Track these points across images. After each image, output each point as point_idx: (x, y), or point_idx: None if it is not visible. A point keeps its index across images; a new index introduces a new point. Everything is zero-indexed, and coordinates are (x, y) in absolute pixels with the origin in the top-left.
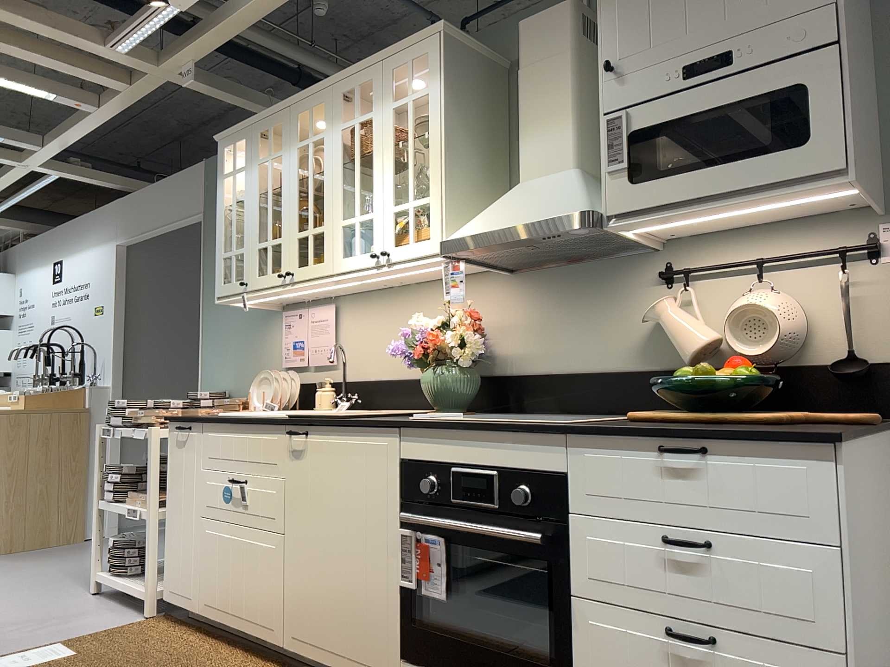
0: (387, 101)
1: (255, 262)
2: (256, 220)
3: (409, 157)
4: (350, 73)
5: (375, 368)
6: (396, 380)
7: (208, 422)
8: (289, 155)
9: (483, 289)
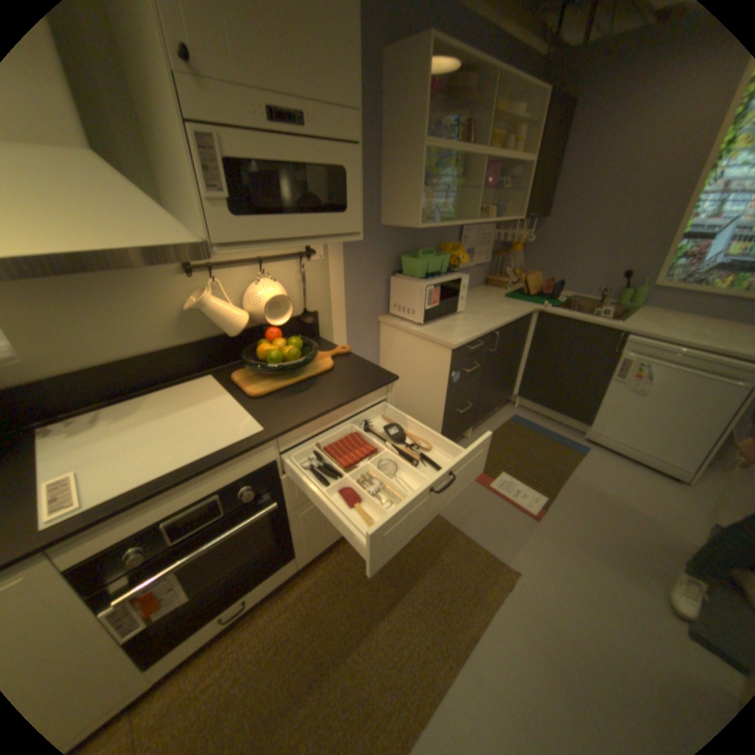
0: None
1: None
2: None
3: None
4: None
5: None
6: None
7: None
8: None
9: None
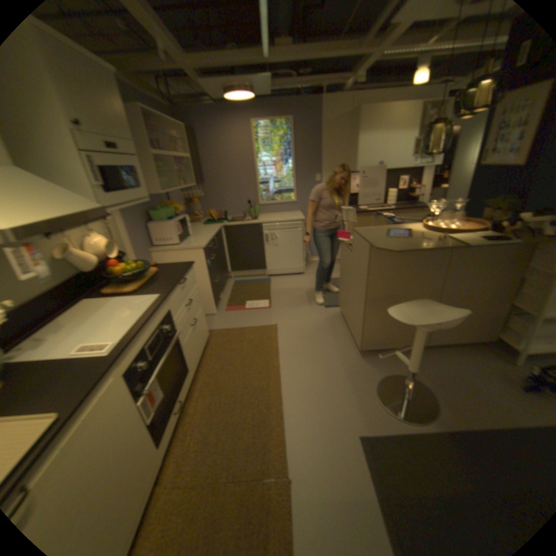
0: None
1: None
2: None
3: None
4: None
5: None
6: None
7: None
8: None
9: None
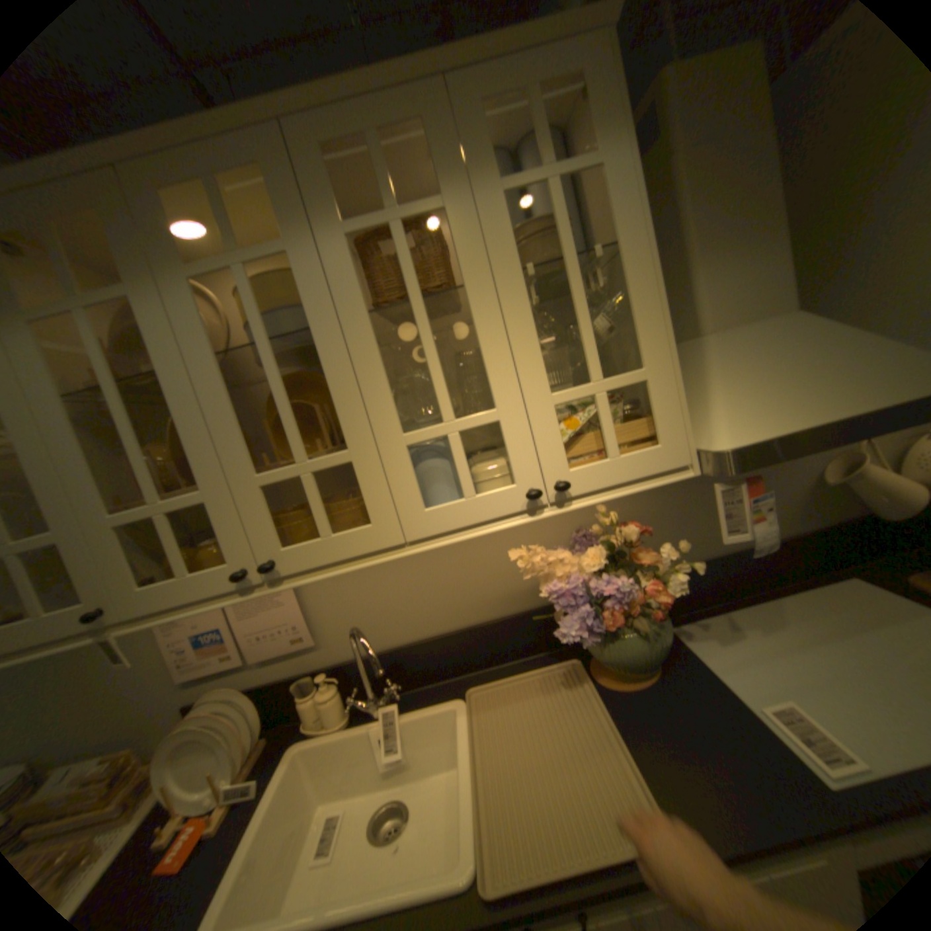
0: (485, 170)
1: (115, 558)
2: (74, 461)
3: (578, 294)
4: (338, 86)
5: (403, 628)
6: (451, 633)
7: None
8: (153, 292)
9: None
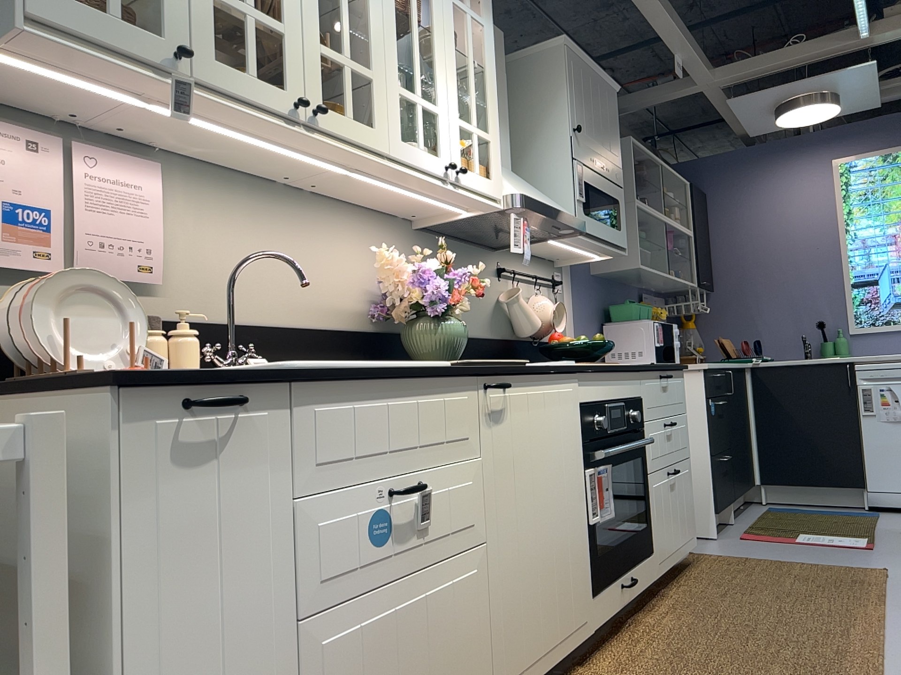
0: None
1: (209, 24)
2: None
3: (472, 77)
4: None
5: (248, 306)
6: (290, 328)
7: (320, 379)
8: None
9: (391, 235)
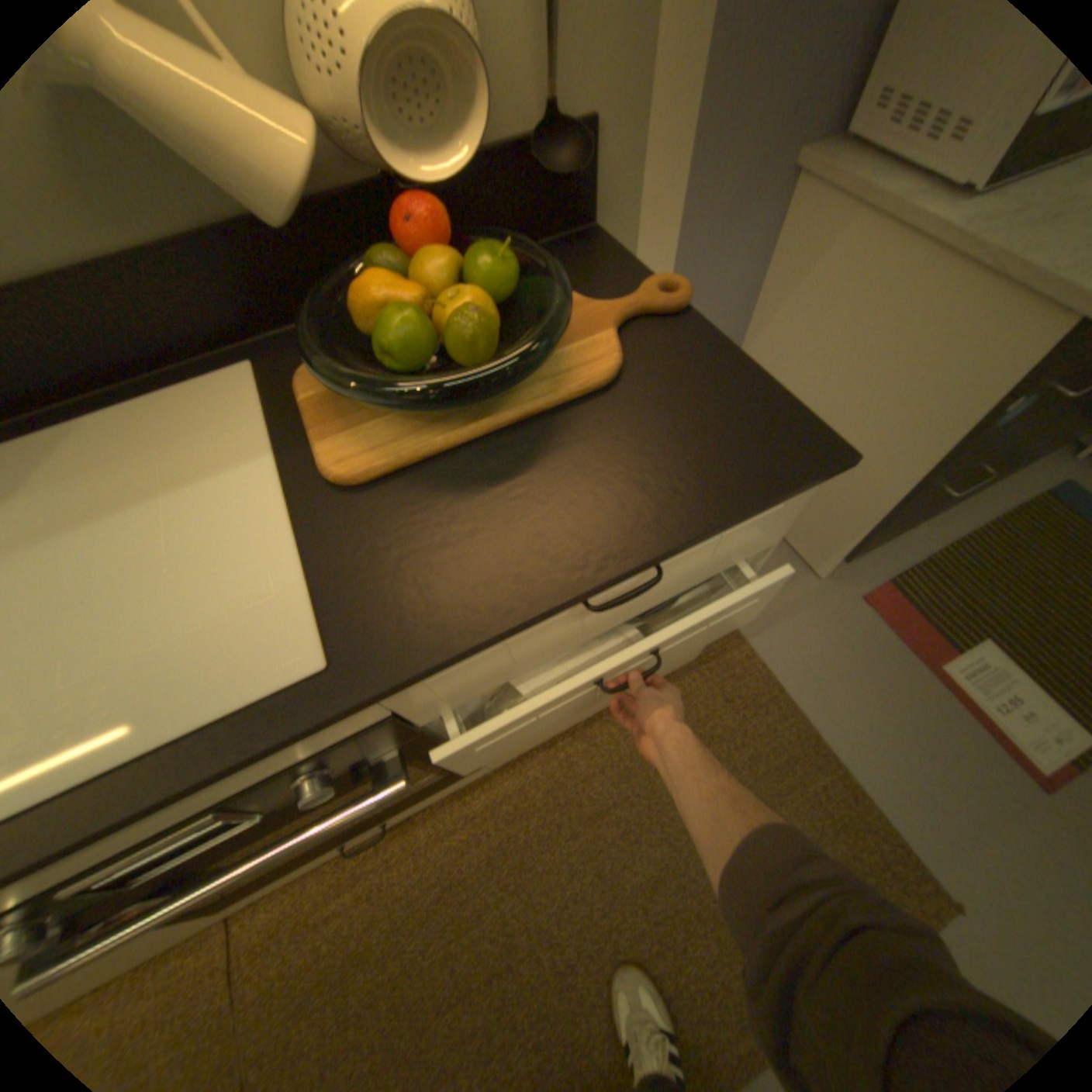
0: None
1: None
2: None
3: None
4: None
5: None
6: None
7: None
8: None
9: None
